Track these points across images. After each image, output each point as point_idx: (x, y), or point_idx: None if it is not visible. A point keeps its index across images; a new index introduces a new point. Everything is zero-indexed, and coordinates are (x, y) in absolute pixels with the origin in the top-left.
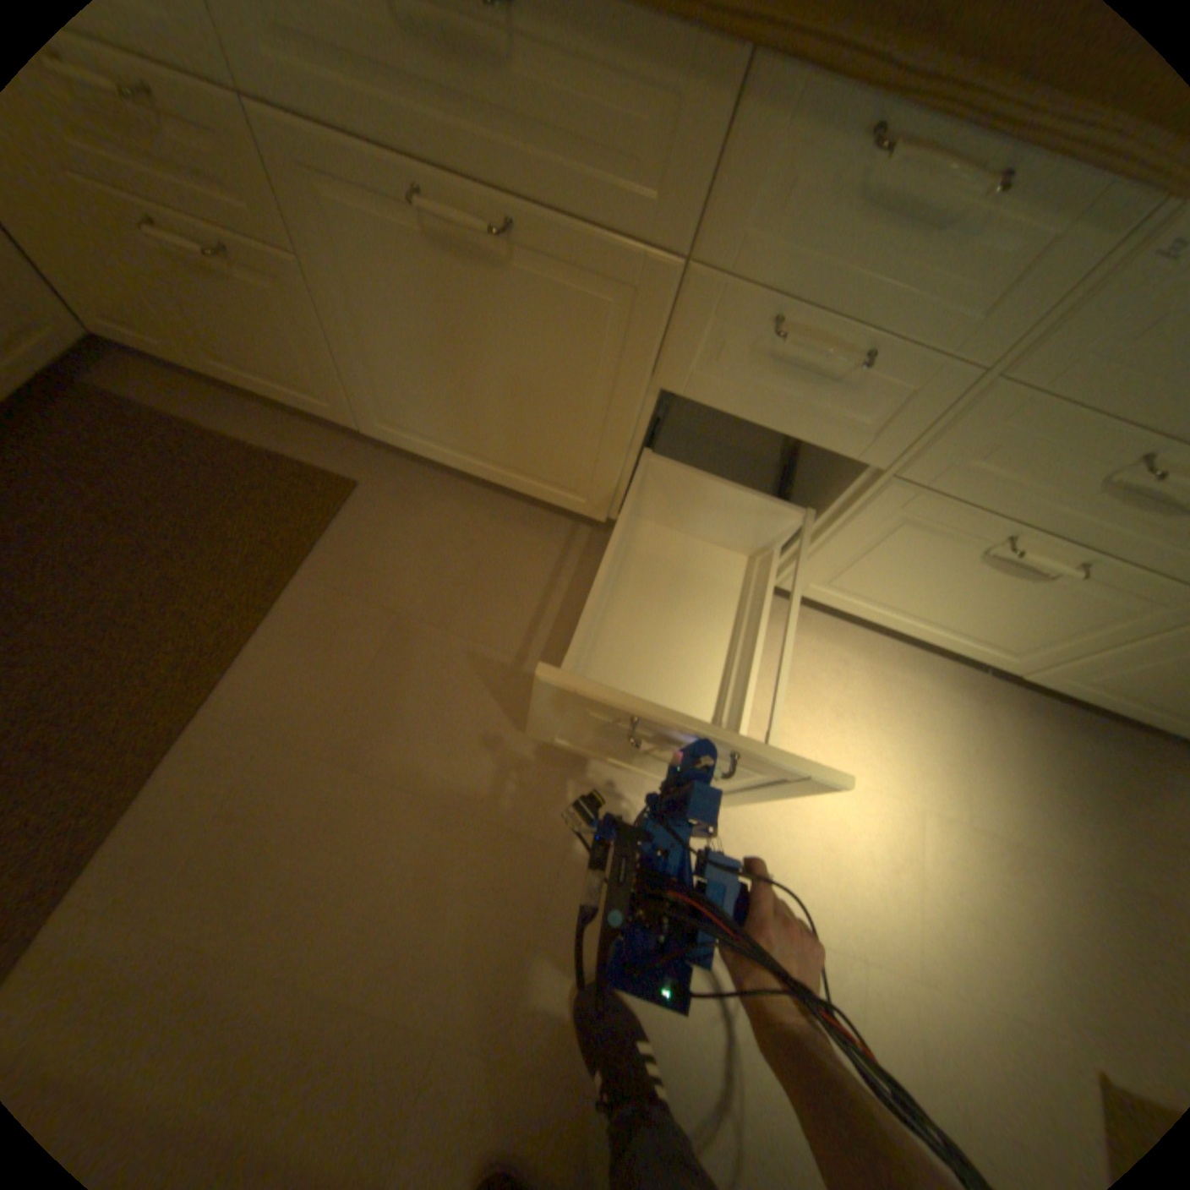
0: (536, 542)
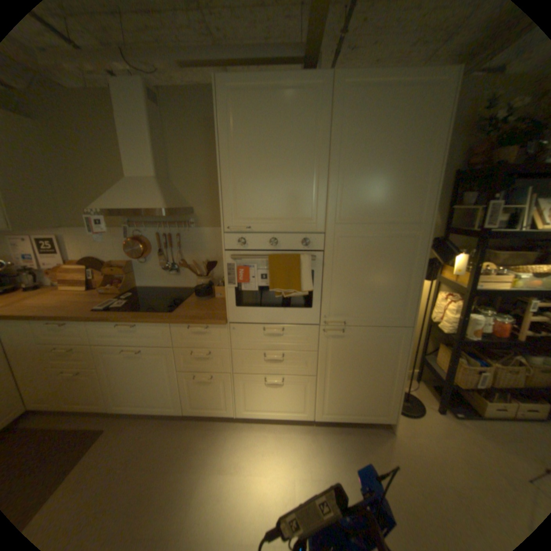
0: (162, 431)
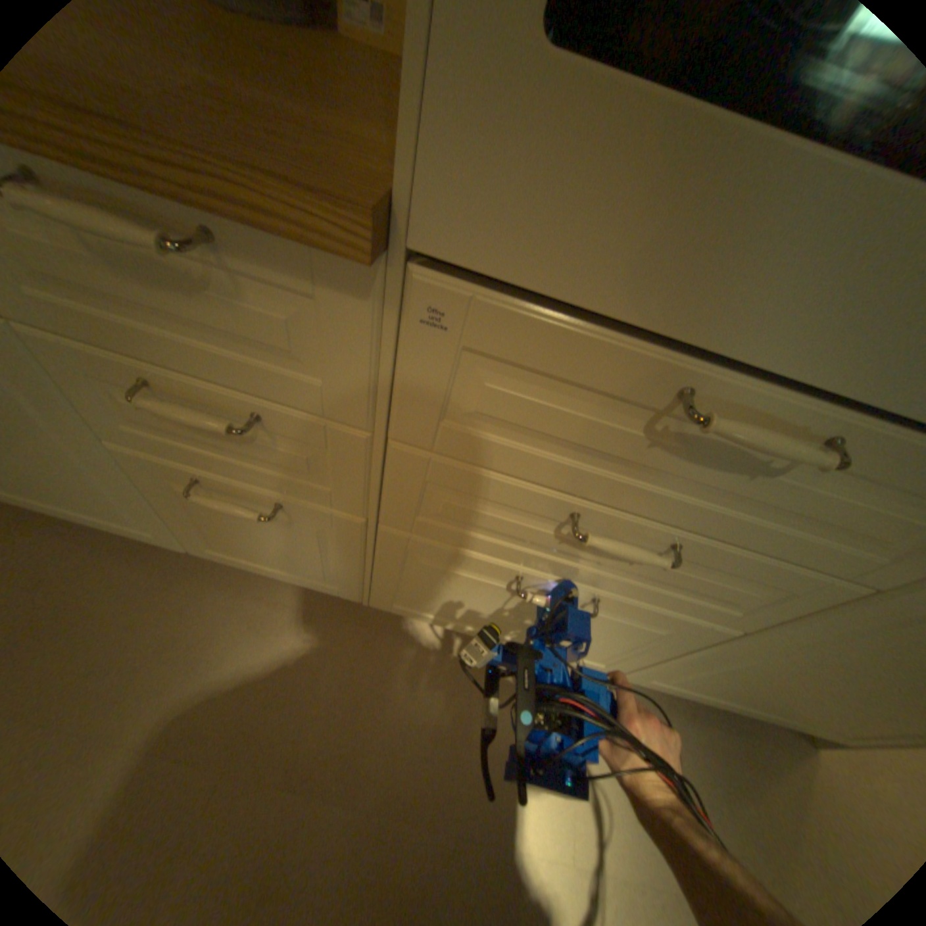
0: (124, 573)
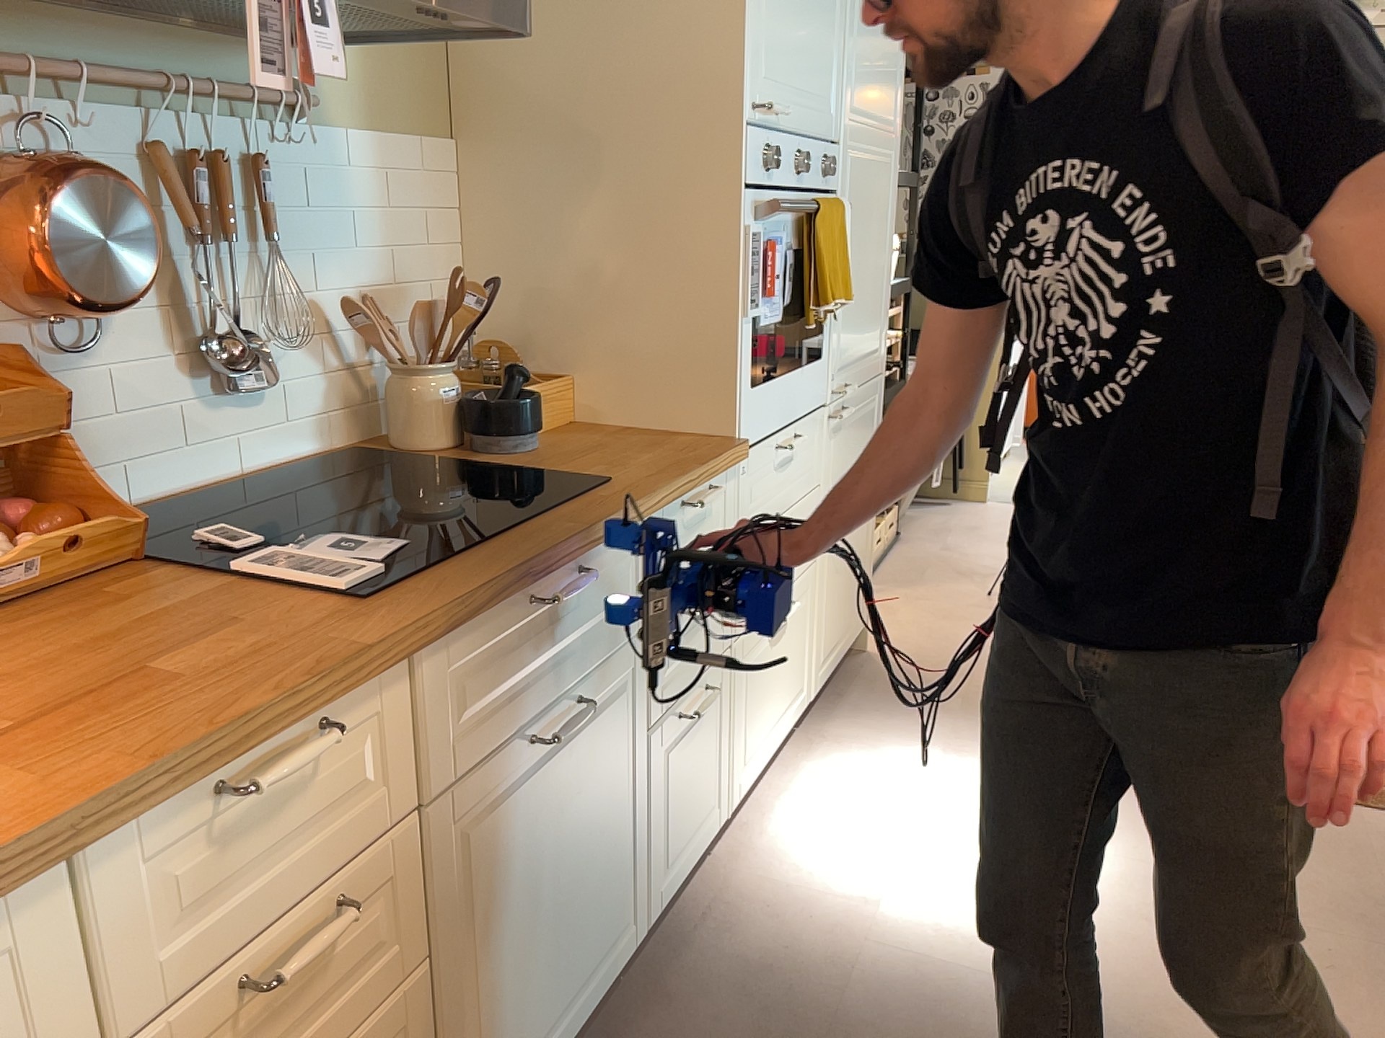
0: (638, 1035)
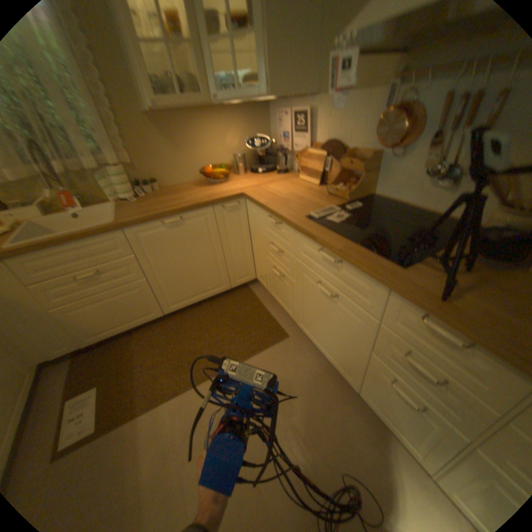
0: (332, 387)
